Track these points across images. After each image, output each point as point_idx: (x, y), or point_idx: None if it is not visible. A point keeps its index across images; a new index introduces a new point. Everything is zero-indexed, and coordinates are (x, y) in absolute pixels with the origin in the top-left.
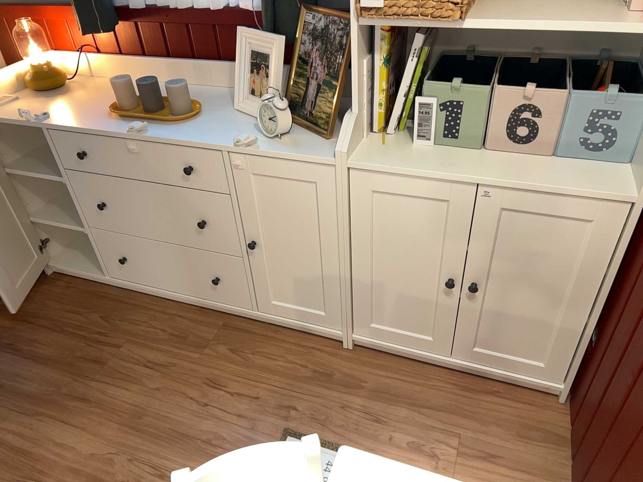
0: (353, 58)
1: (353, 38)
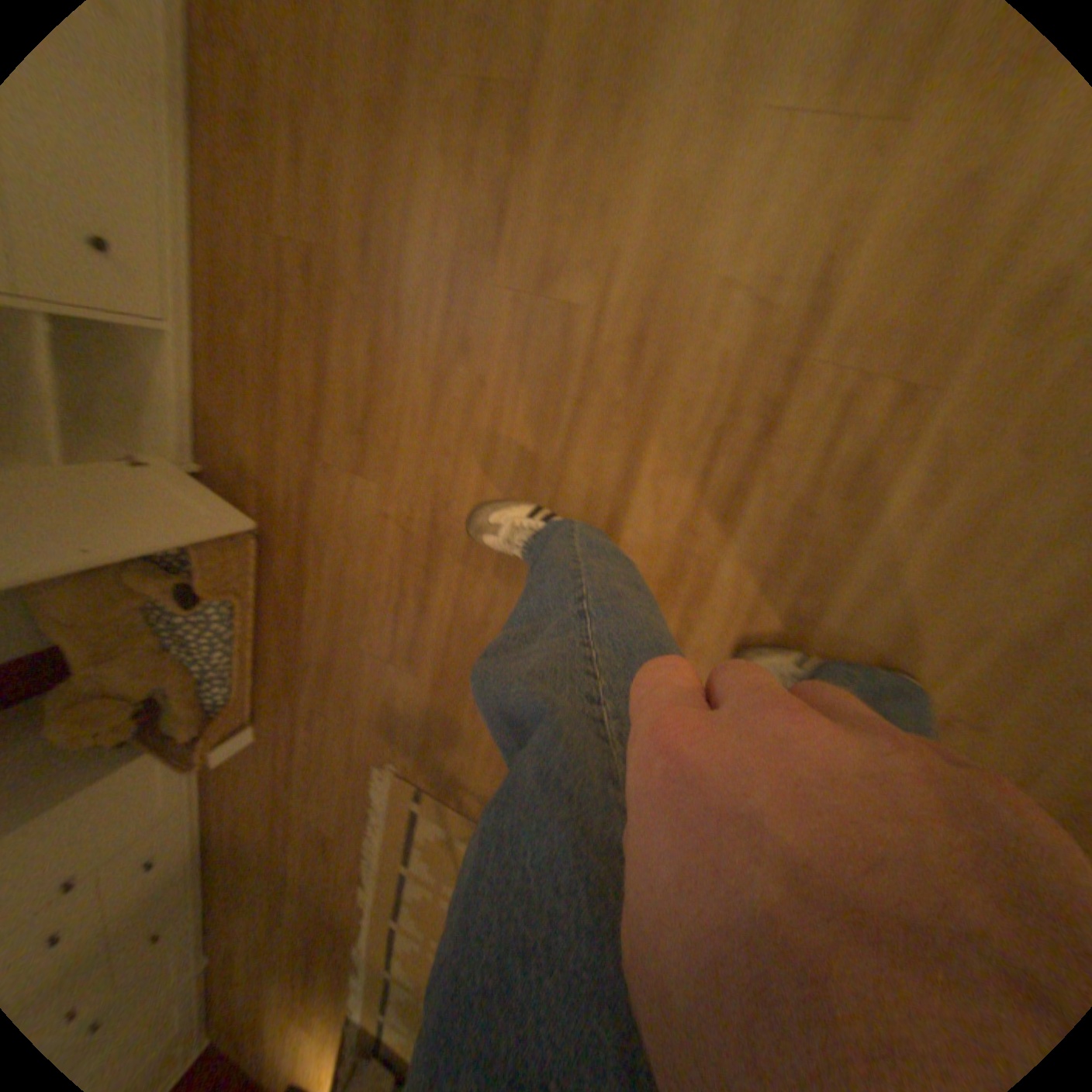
0: None
1: None
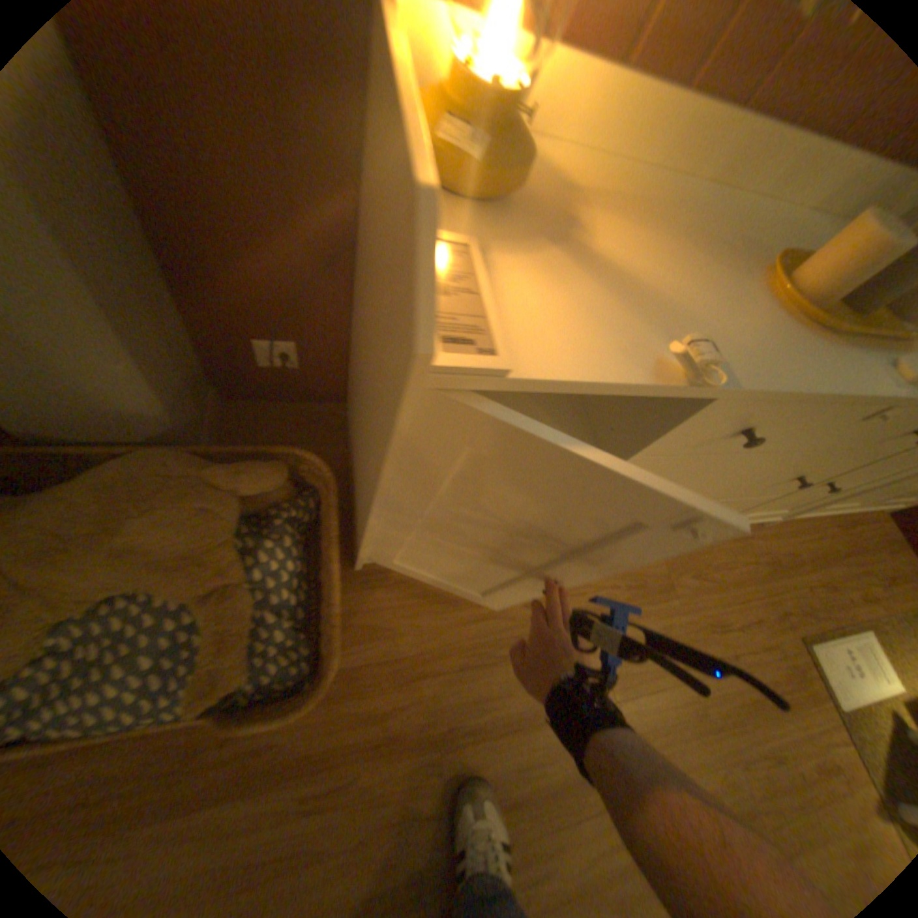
0: None
1: None
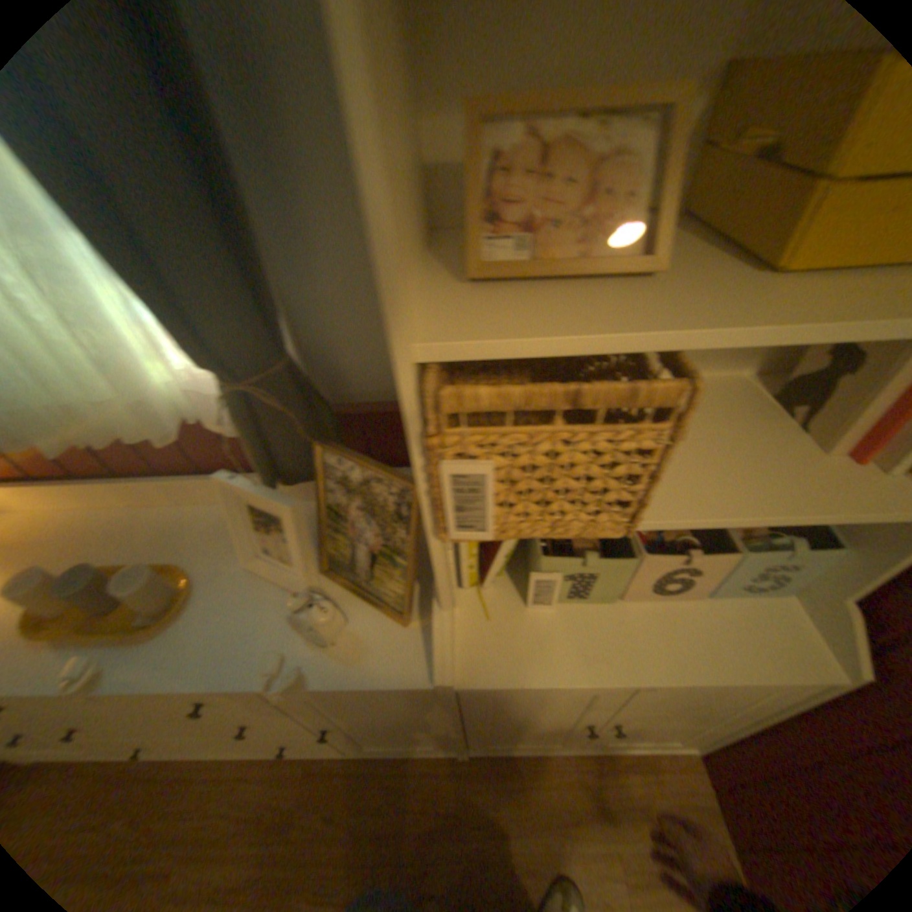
0: (436, 562)
1: (432, 544)
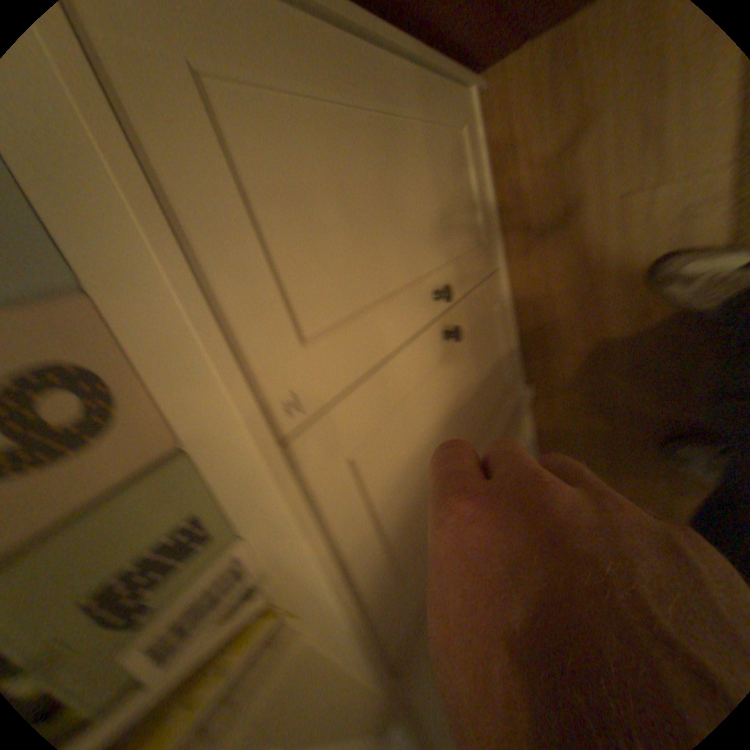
0: None
1: None
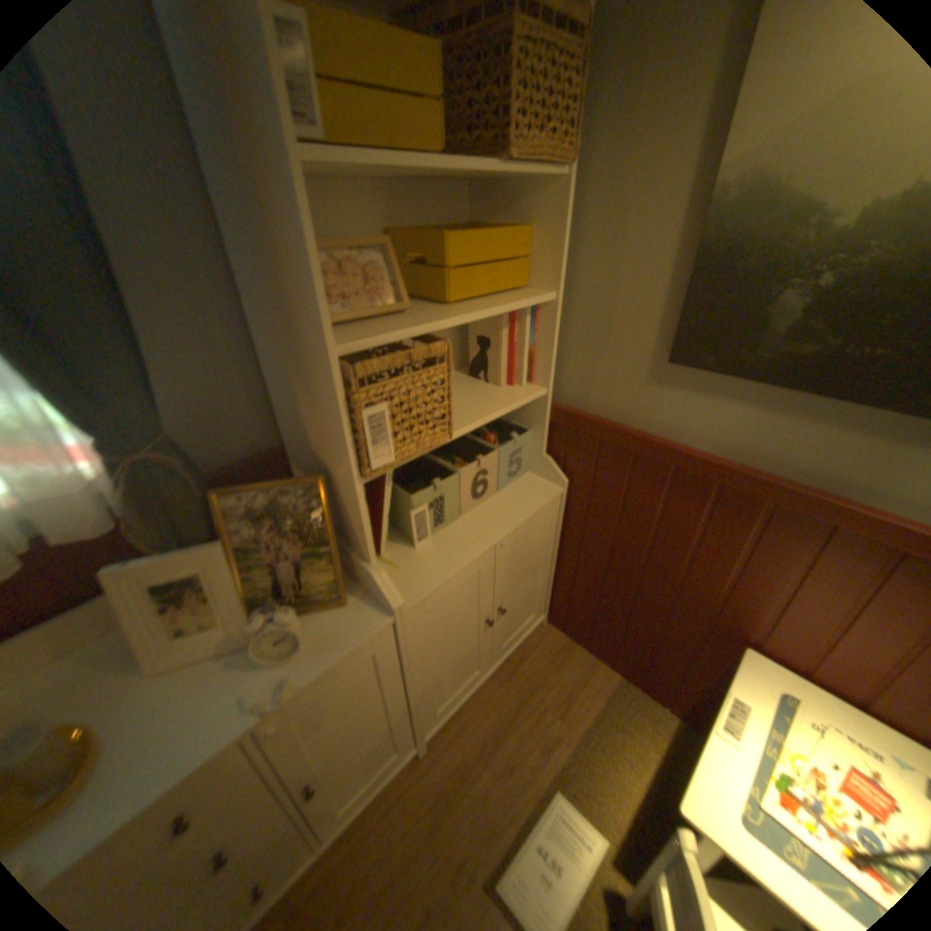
0: (360, 511)
1: (356, 492)
